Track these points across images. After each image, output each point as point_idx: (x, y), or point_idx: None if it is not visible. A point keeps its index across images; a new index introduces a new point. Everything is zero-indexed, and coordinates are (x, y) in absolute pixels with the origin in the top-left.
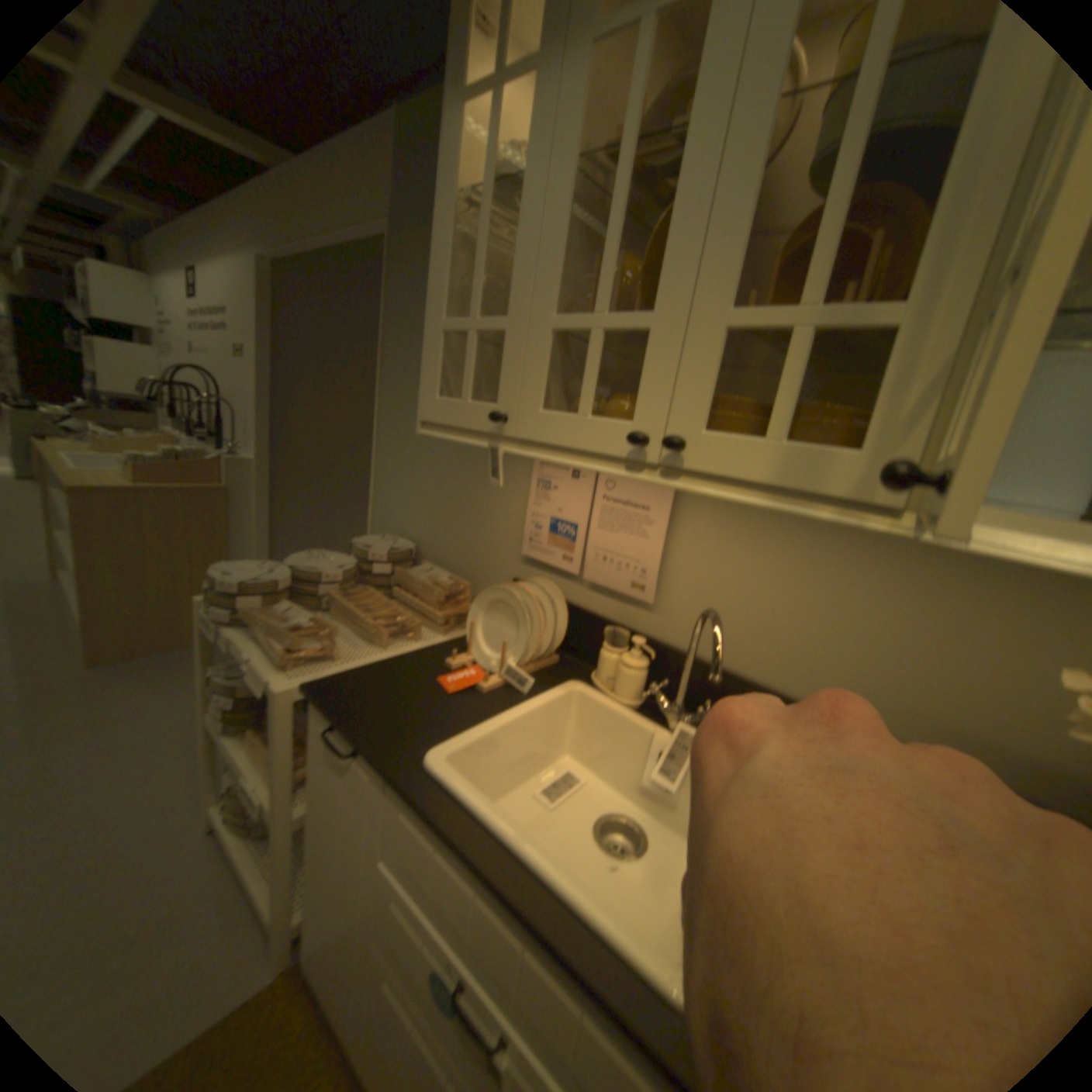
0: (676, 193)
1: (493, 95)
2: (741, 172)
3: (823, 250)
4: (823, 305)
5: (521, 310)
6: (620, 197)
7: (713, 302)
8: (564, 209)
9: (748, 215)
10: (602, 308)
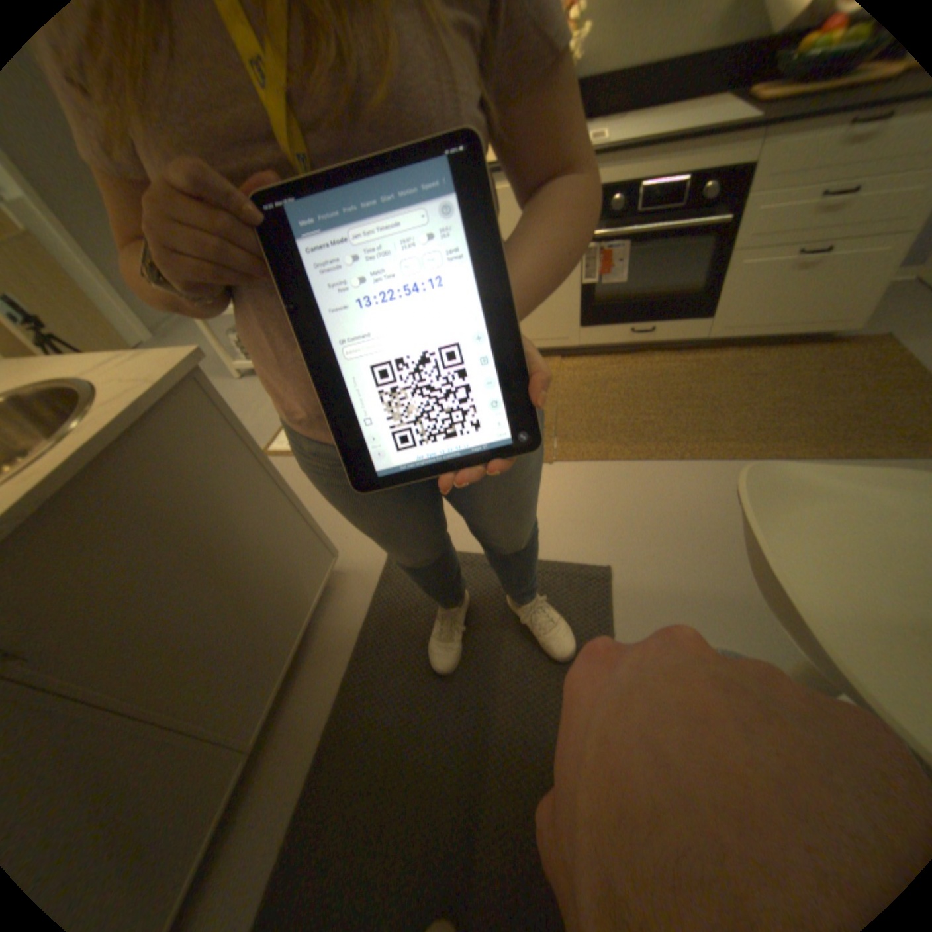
0: None
1: None
2: None
3: None
4: None
5: None
6: None
7: None
8: None
9: None
10: None
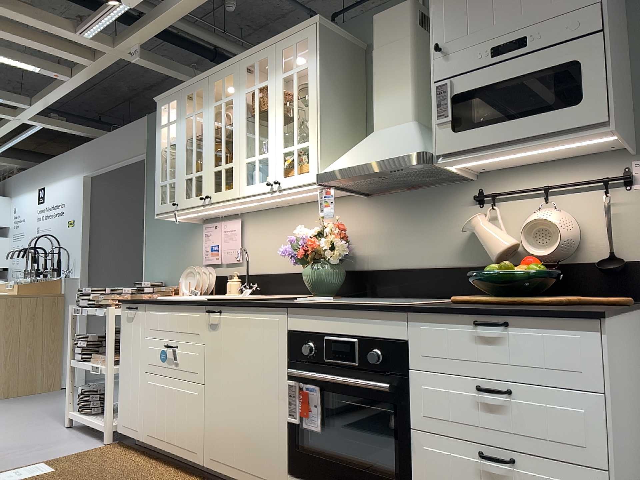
0: (203, 146)
1: (168, 127)
2: (211, 142)
3: (222, 154)
4: (224, 163)
5: (178, 175)
6: (194, 147)
7: (210, 166)
8: (184, 151)
9: (213, 149)
10: (193, 171)
